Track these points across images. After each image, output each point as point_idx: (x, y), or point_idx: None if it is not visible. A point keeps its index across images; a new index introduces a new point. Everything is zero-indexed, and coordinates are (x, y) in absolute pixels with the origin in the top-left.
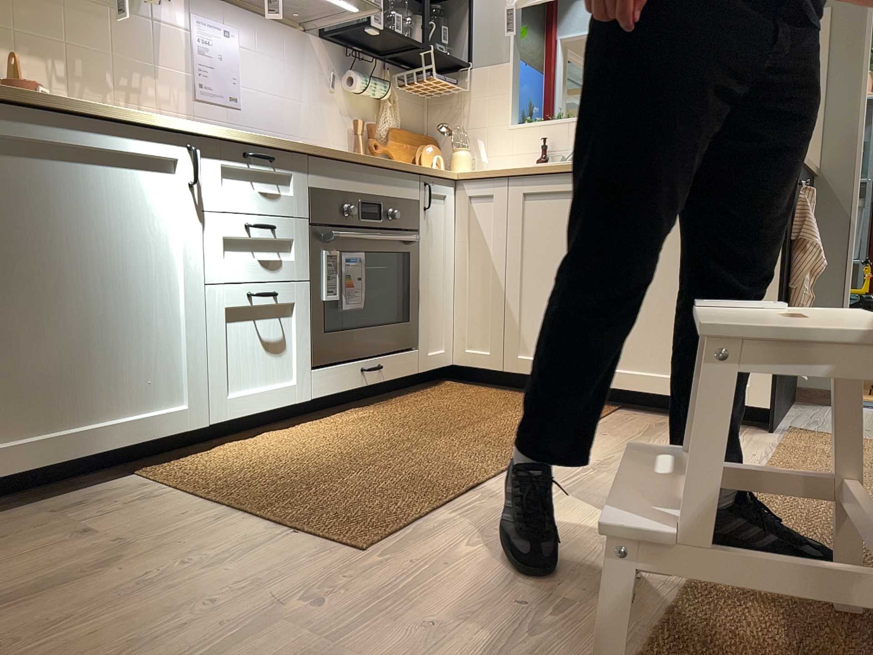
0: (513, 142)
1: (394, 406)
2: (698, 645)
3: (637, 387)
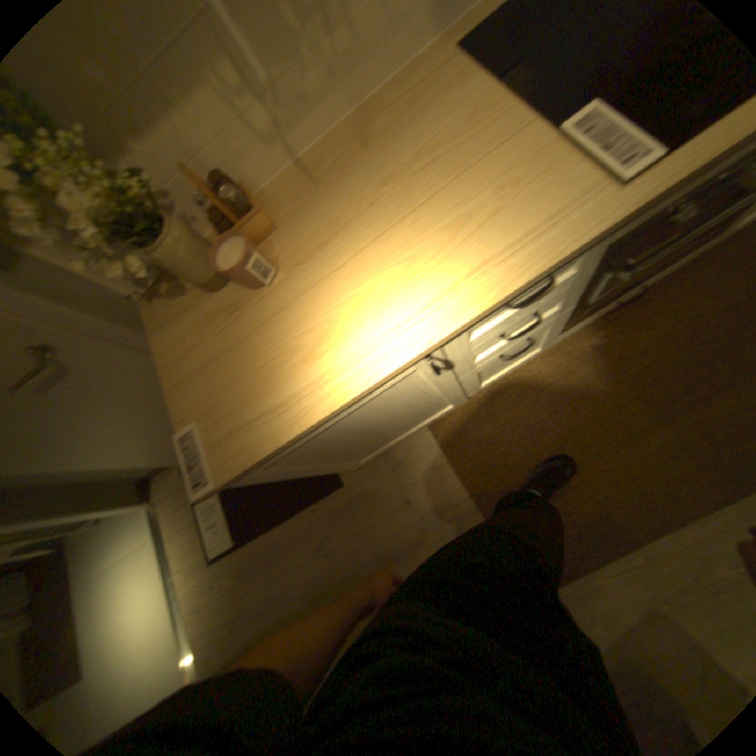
0: None
1: (645, 311)
2: None
3: None
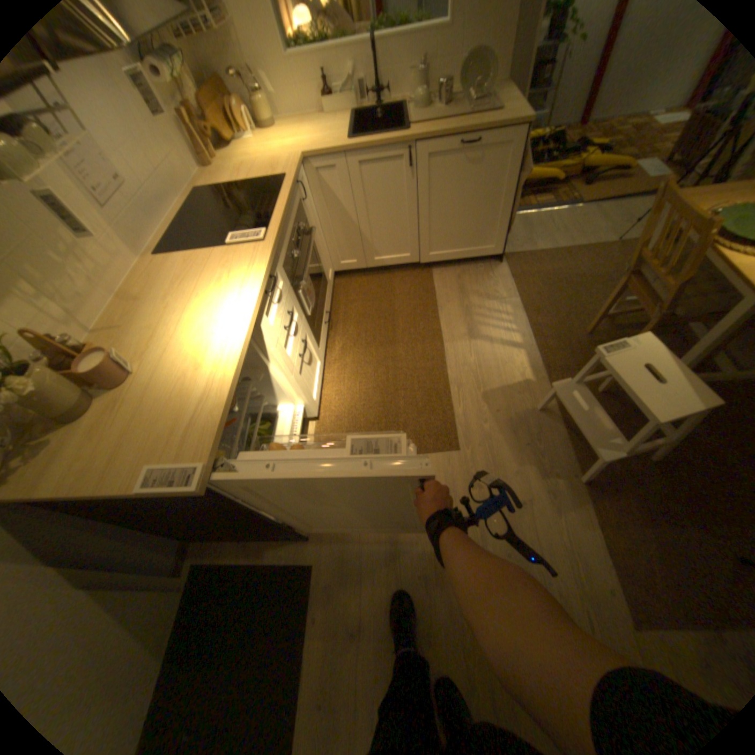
0: (291, 70)
1: (340, 325)
2: (580, 431)
3: (441, 259)
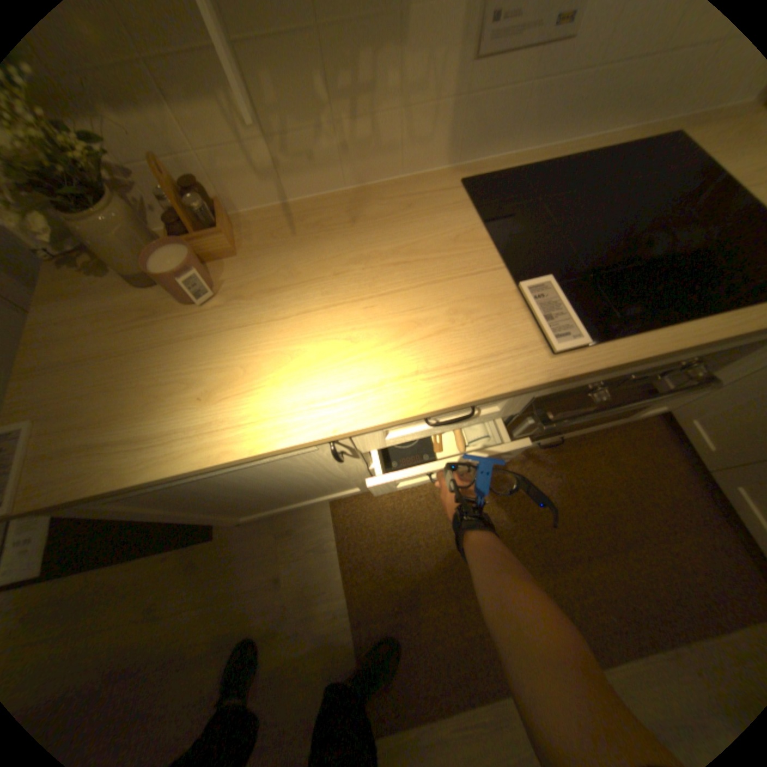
0: None
1: (559, 458)
2: None
3: None
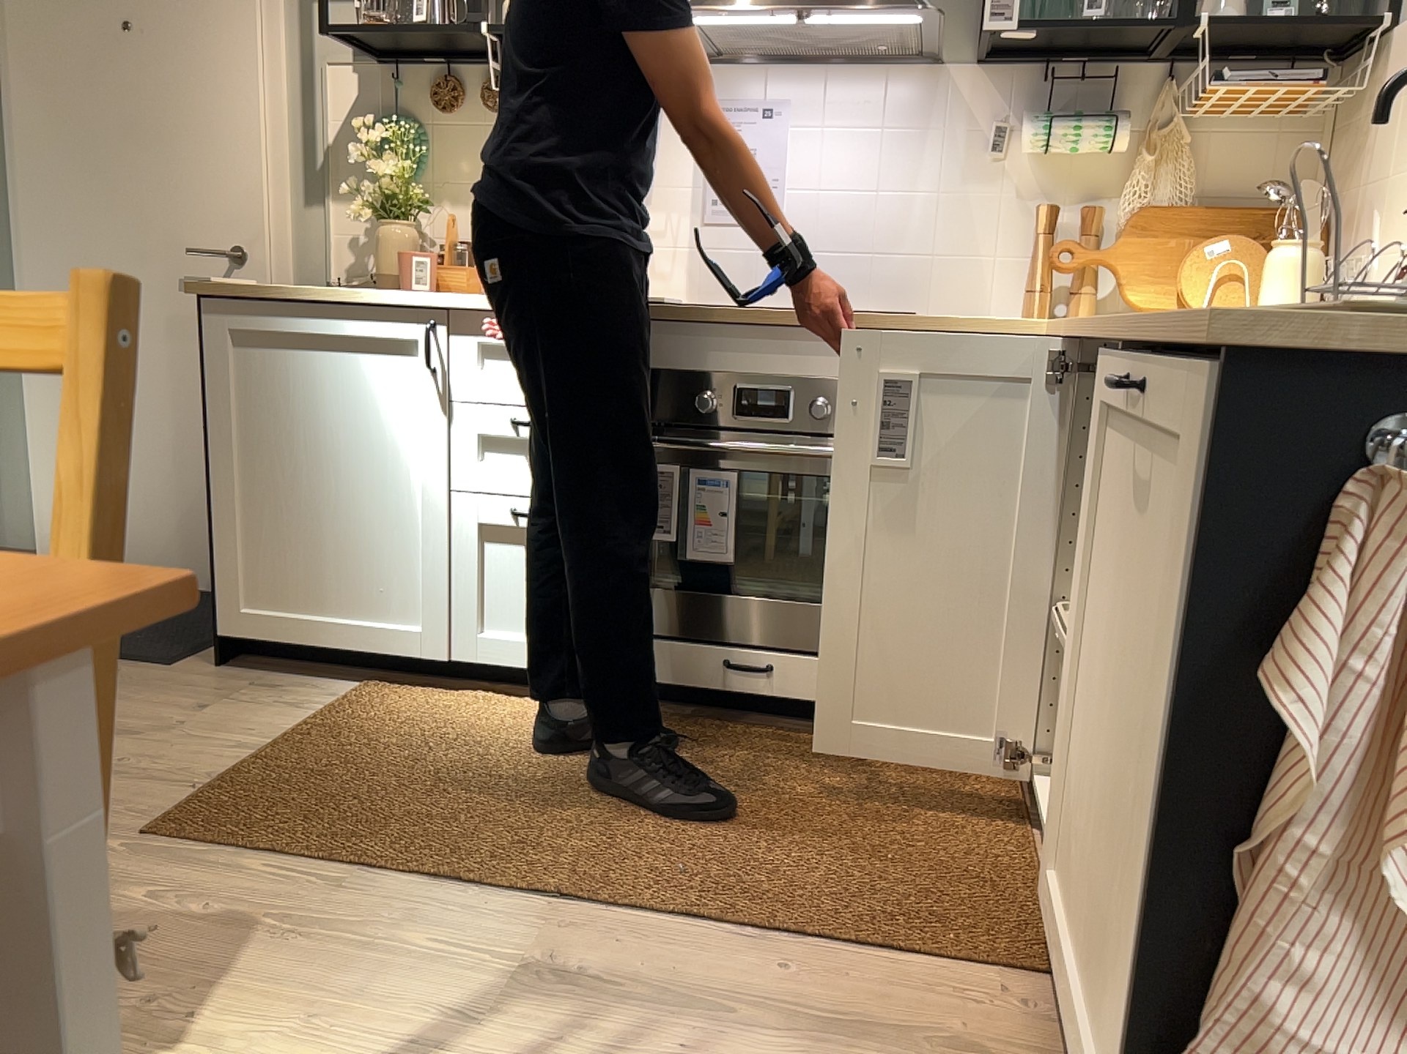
0: None
1: (774, 747)
2: None
3: (1052, 944)
